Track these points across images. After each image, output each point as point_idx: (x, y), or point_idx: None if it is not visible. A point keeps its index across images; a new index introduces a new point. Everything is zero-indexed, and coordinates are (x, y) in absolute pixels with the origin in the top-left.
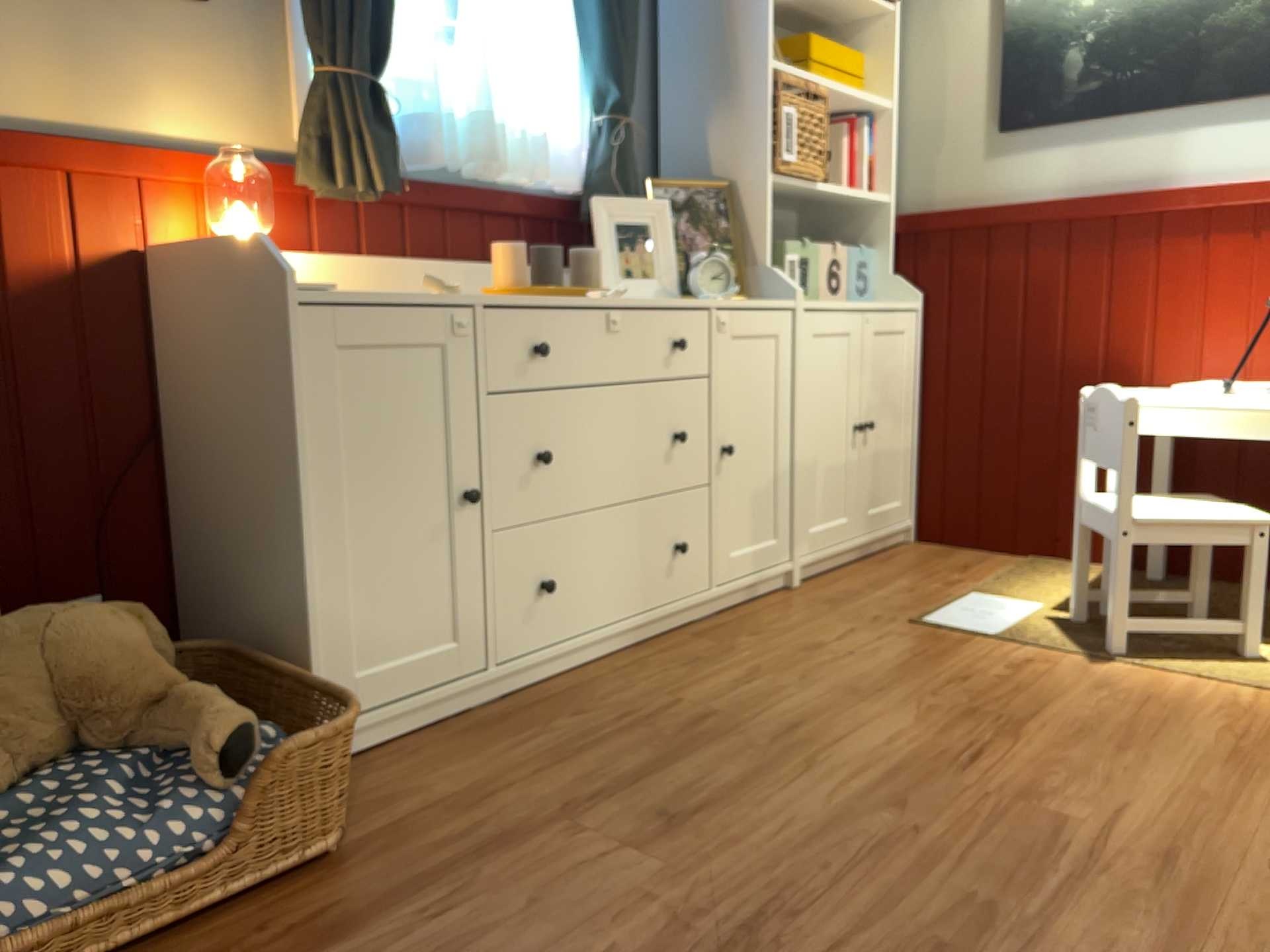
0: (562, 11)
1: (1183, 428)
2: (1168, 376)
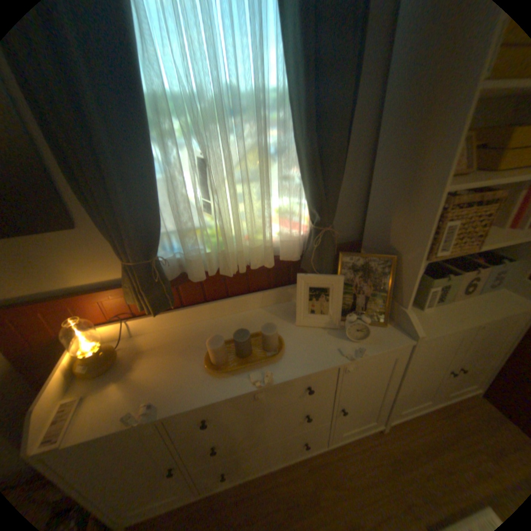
0: (292, 162)
1: None
2: None
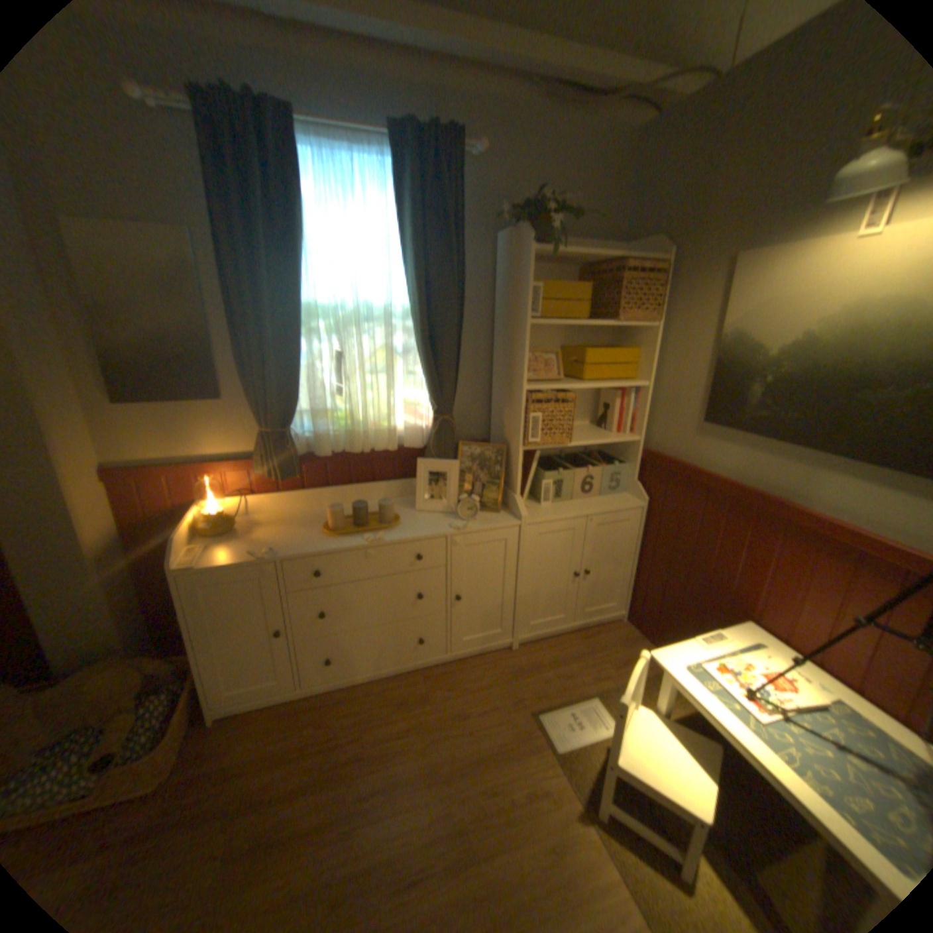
0: (413, 360)
1: (701, 708)
2: (772, 624)
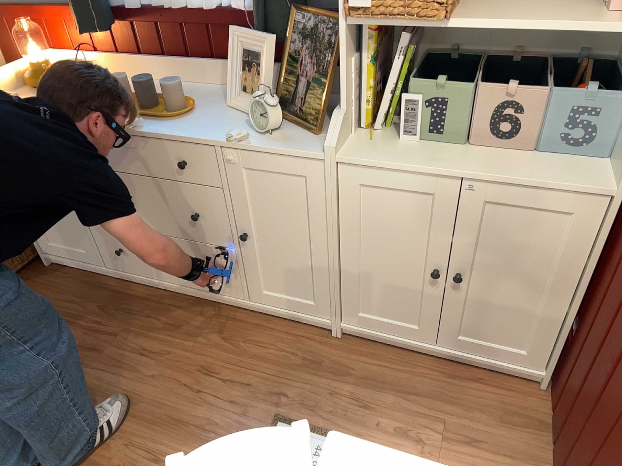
0: None
1: None
2: None
